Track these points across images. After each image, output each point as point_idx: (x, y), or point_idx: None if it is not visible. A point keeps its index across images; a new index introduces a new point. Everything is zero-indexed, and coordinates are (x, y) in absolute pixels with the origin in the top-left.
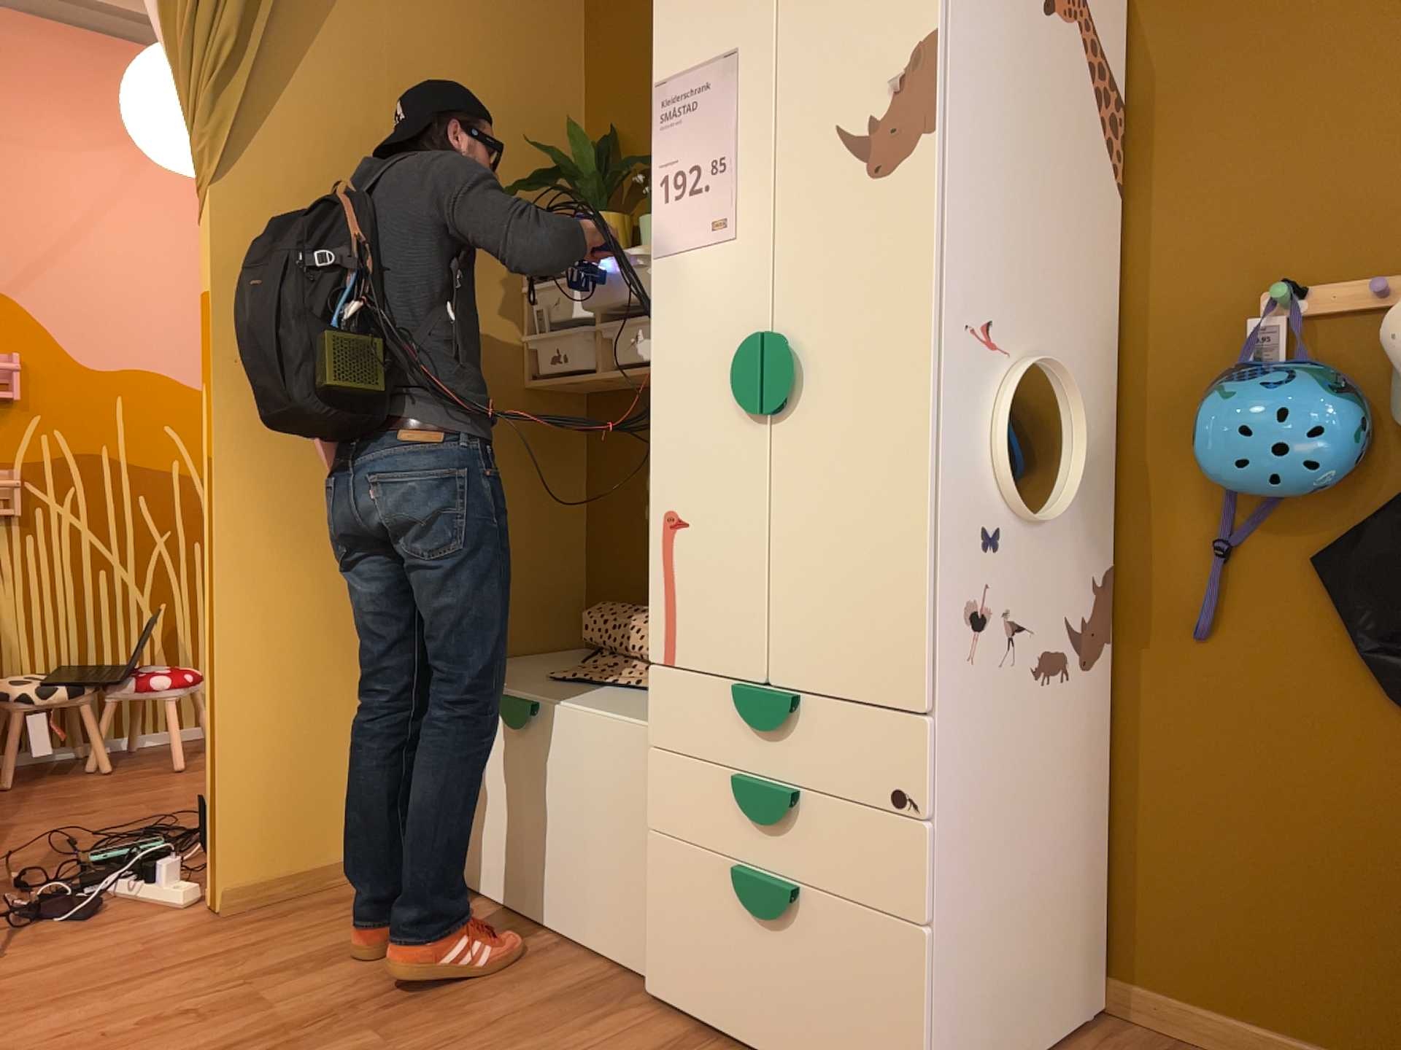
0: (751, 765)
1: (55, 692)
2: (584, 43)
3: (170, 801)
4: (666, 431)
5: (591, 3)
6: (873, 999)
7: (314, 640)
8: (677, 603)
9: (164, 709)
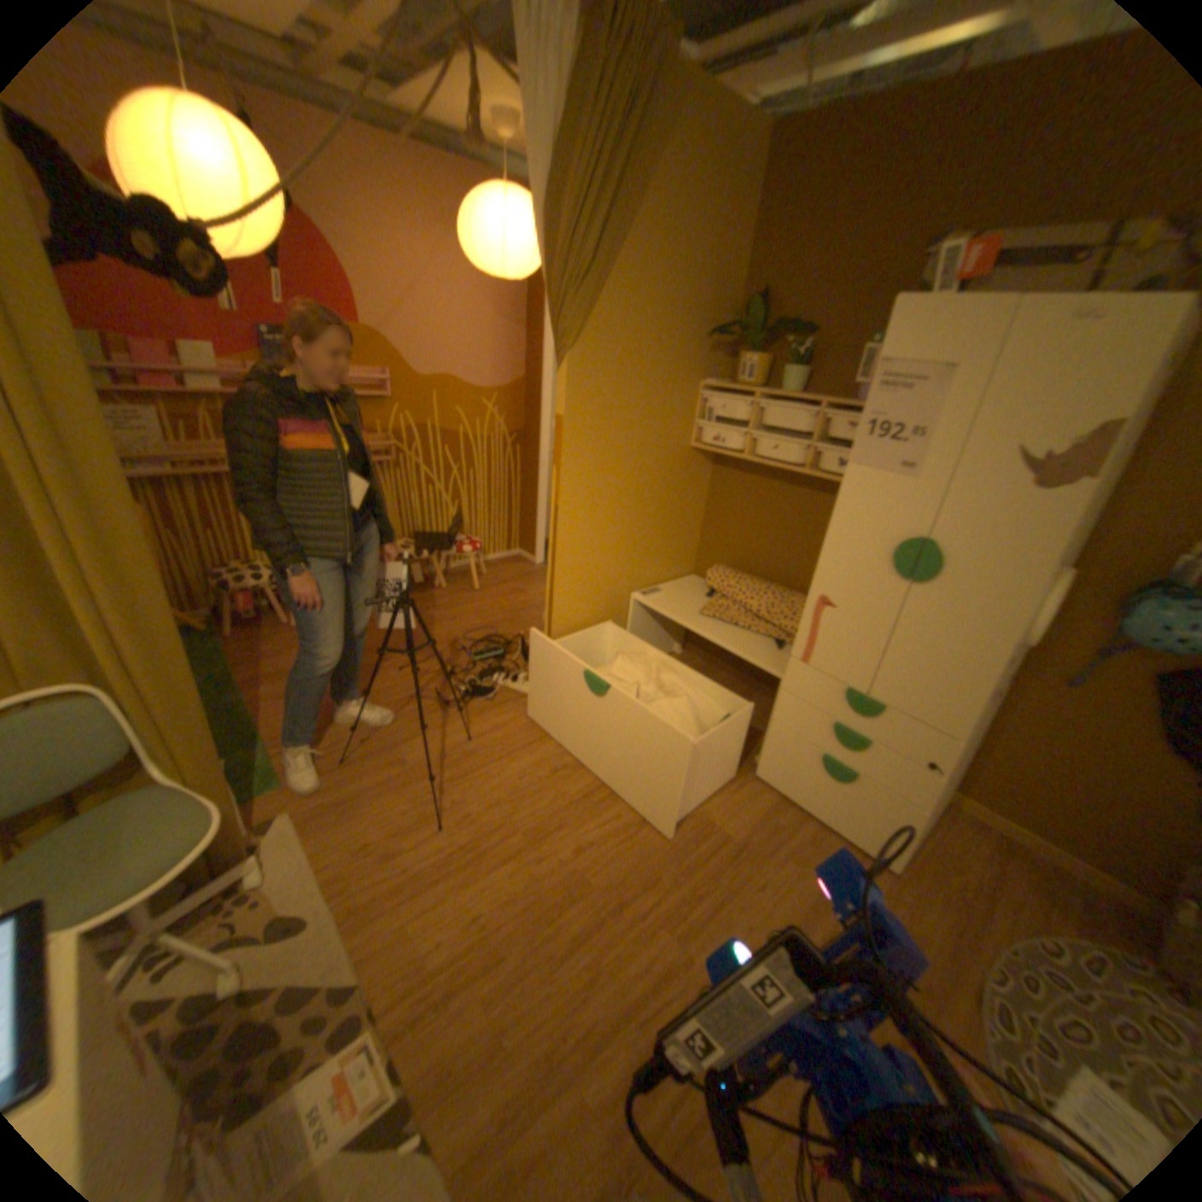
0: (845, 720)
1: (424, 557)
2: (754, 217)
3: (487, 616)
4: (833, 558)
5: (767, 188)
6: (889, 824)
7: (592, 587)
8: (818, 639)
9: (471, 564)
